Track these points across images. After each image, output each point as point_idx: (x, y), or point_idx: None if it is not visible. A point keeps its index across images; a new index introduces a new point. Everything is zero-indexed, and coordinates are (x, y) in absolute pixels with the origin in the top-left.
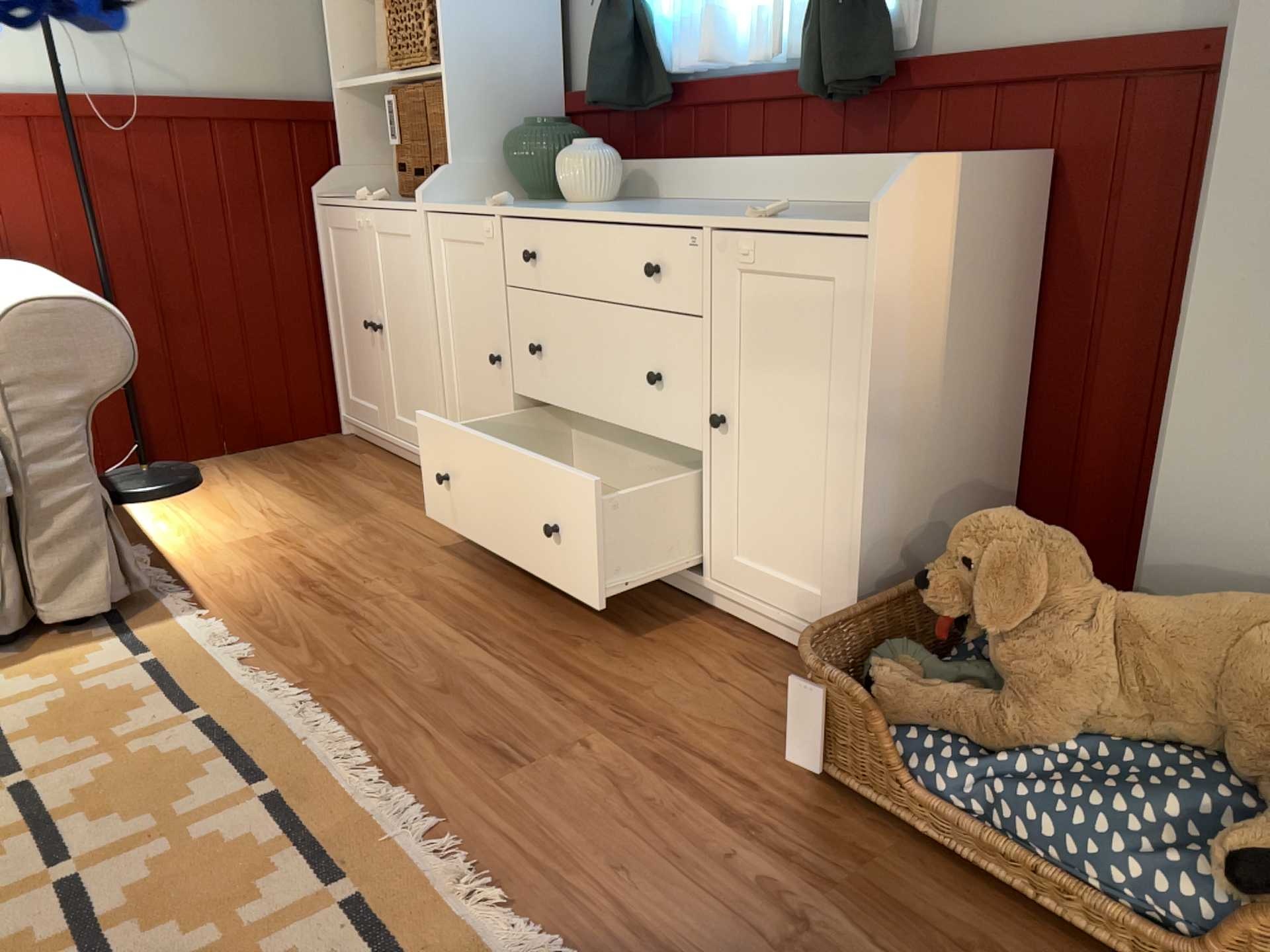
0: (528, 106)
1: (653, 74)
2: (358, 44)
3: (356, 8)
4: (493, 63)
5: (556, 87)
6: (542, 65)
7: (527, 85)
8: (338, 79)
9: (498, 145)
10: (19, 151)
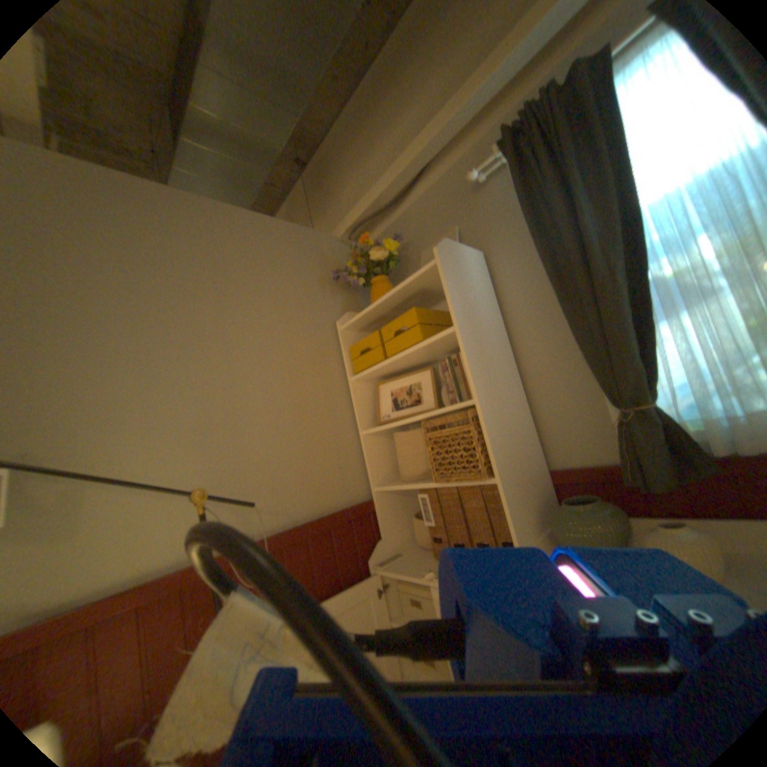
0: (541, 483)
1: (689, 453)
2: (382, 457)
3: (378, 437)
4: (521, 462)
5: (547, 465)
6: (538, 454)
7: (537, 470)
8: (375, 481)
9: (537, 520)
10: (170, 618)
